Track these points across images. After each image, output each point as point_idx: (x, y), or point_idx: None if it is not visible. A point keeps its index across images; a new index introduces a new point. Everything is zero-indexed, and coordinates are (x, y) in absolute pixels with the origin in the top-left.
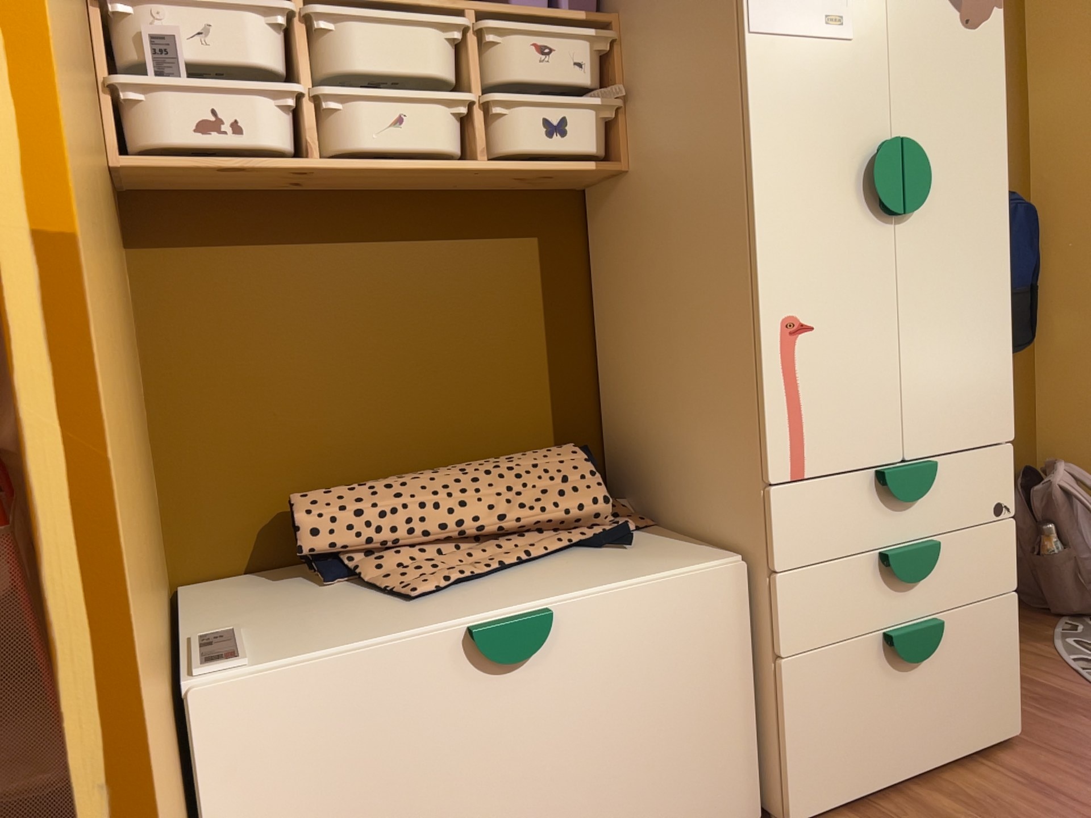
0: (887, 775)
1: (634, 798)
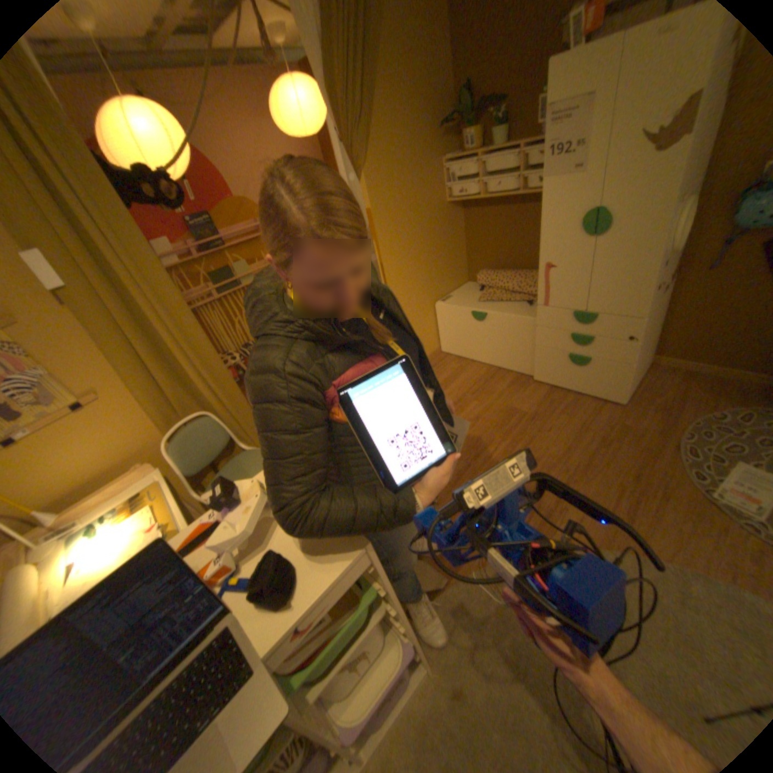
0: (564, 385)
1: (502, 354)
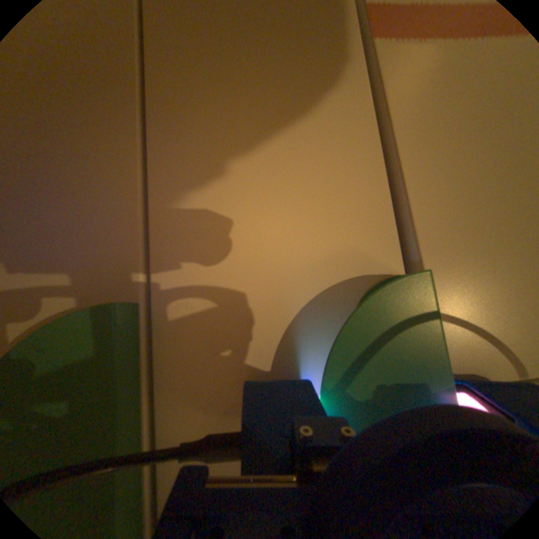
0: None
1: None
